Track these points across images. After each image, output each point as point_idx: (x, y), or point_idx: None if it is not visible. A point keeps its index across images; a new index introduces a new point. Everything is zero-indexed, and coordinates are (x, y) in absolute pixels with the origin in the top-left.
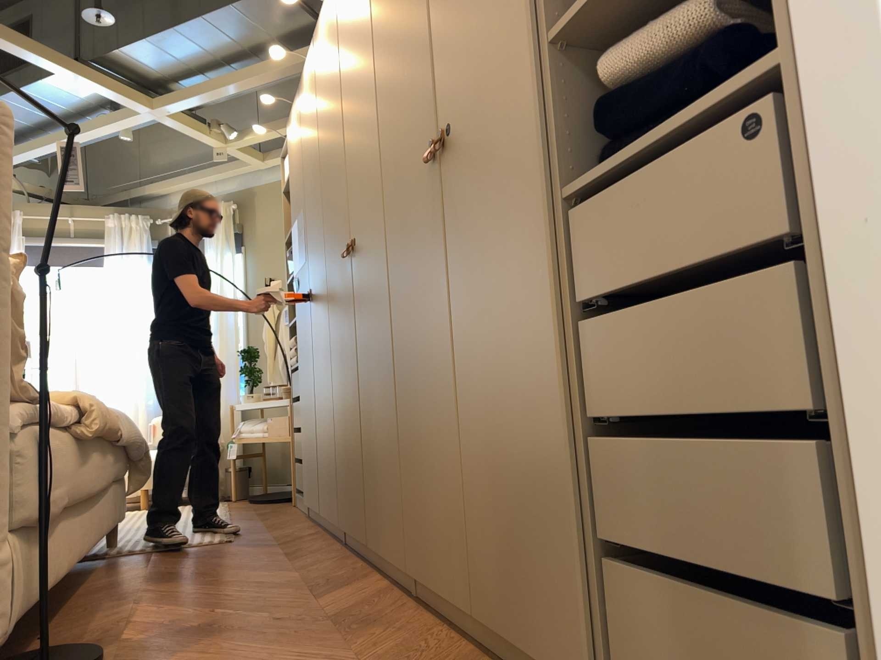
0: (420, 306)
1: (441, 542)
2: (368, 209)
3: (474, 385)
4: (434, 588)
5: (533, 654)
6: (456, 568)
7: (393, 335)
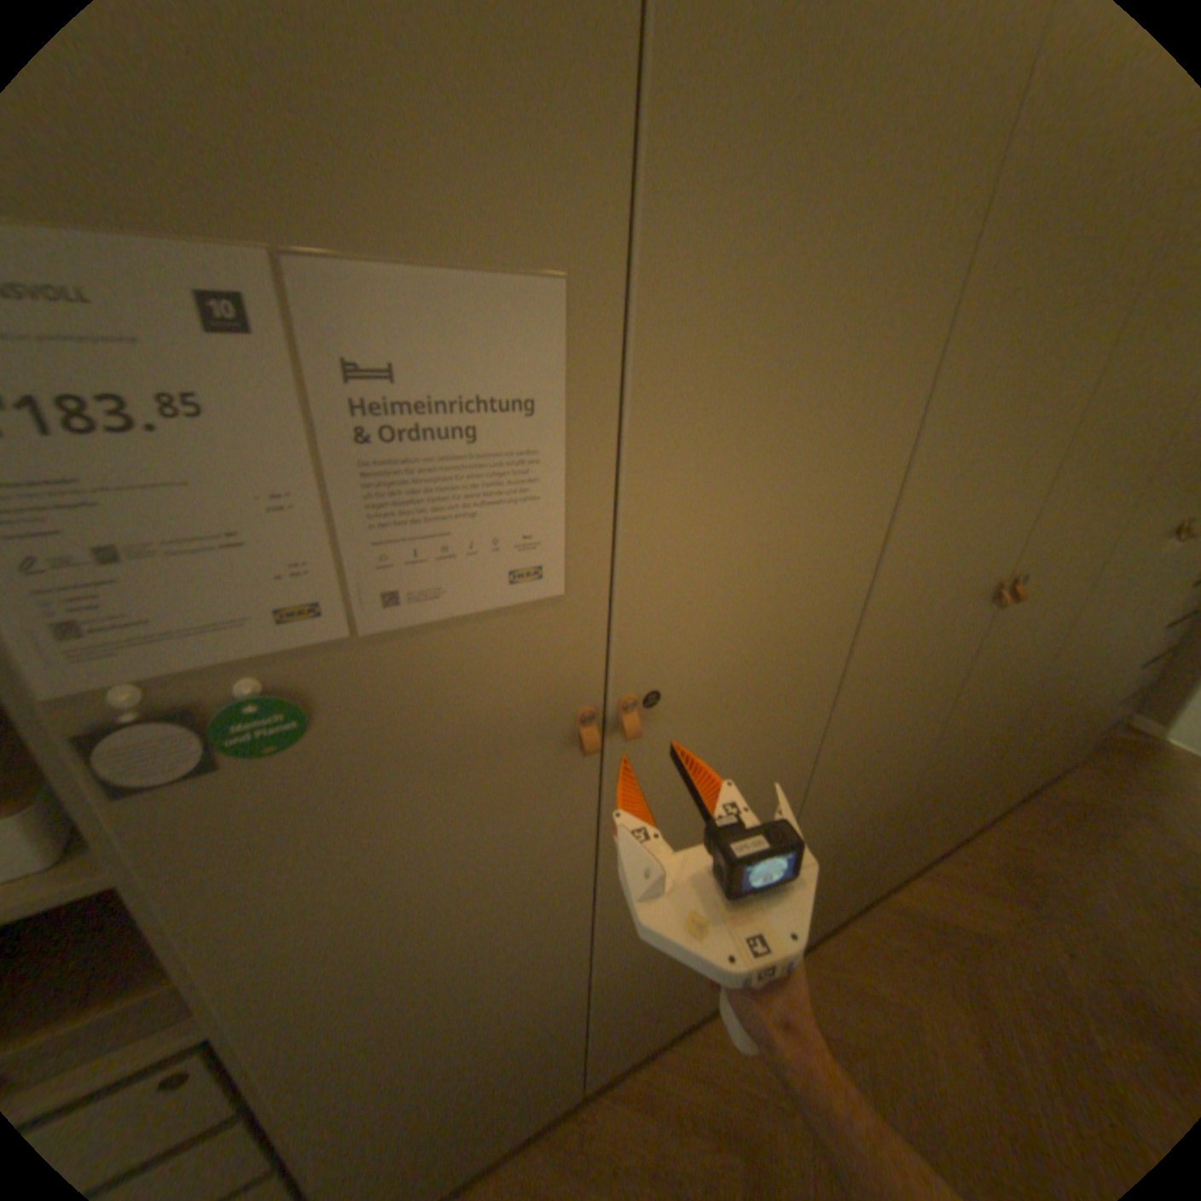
0: (1090, 651)
1: (1016, 794)
2: (1081, 539)
3: (1102, 687)
4: (973, 832)
5: (1051, 779)
6: (1024, 794)
7: (1041, 686)
